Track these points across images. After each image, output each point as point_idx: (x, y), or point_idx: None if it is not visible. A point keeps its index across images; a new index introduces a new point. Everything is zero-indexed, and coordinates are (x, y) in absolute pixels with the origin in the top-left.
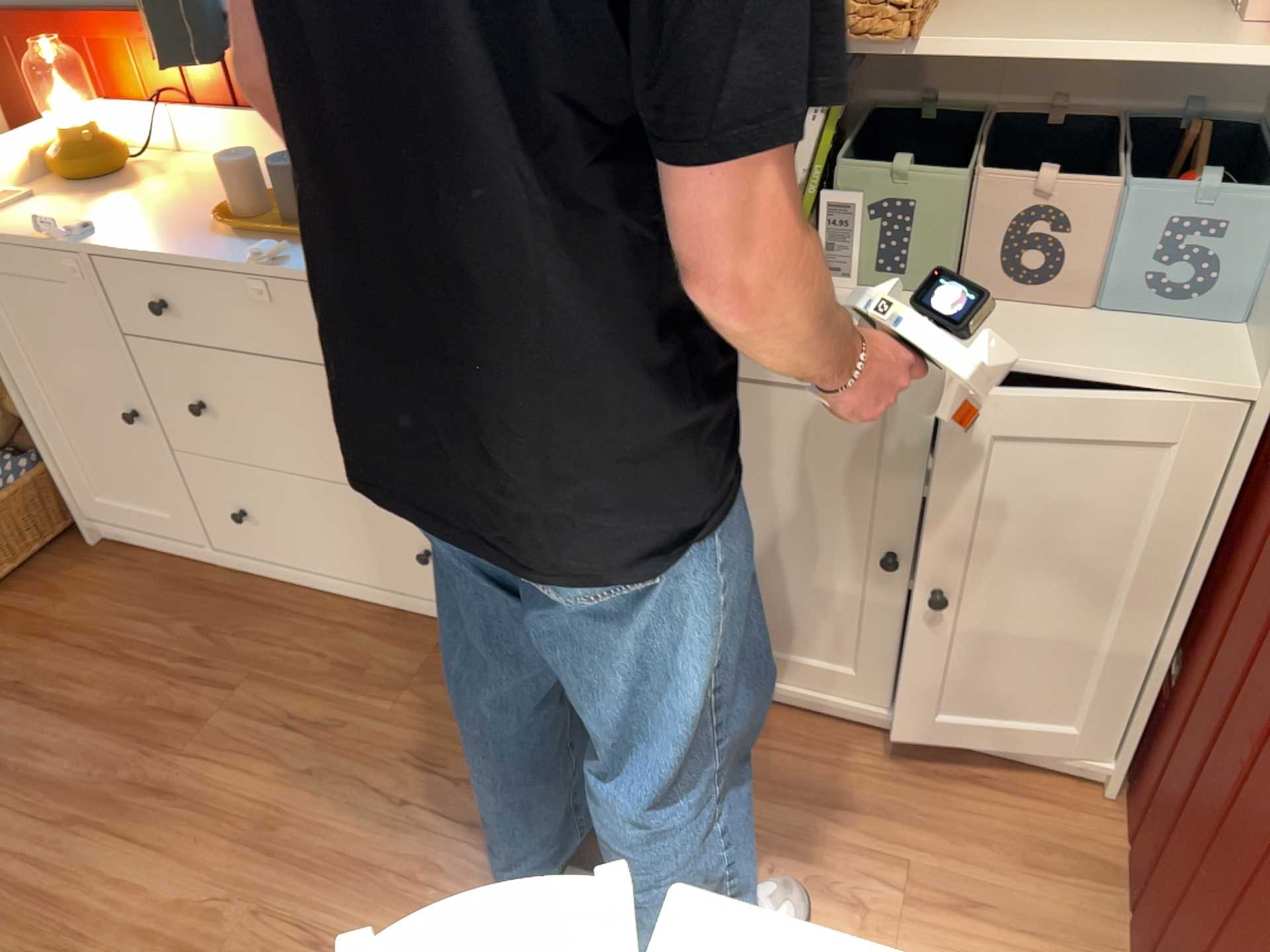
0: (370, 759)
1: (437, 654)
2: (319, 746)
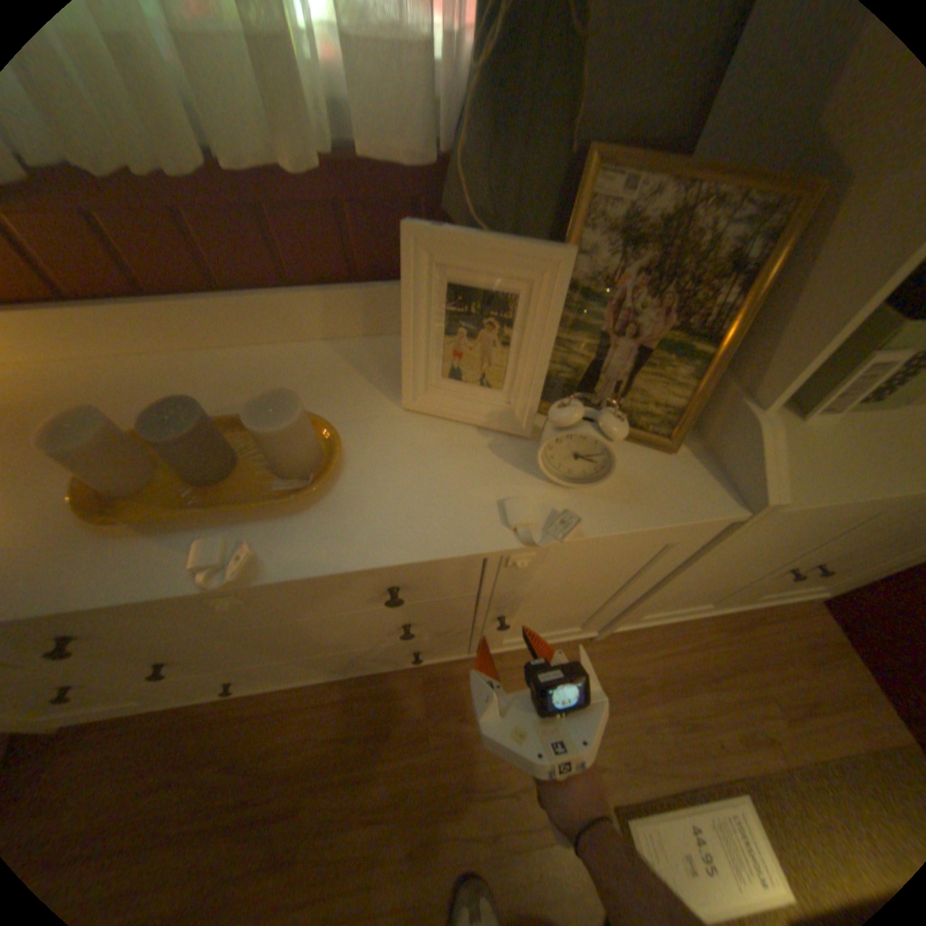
0: (445, 823)
1: (428, 697)
2: (400, 836)
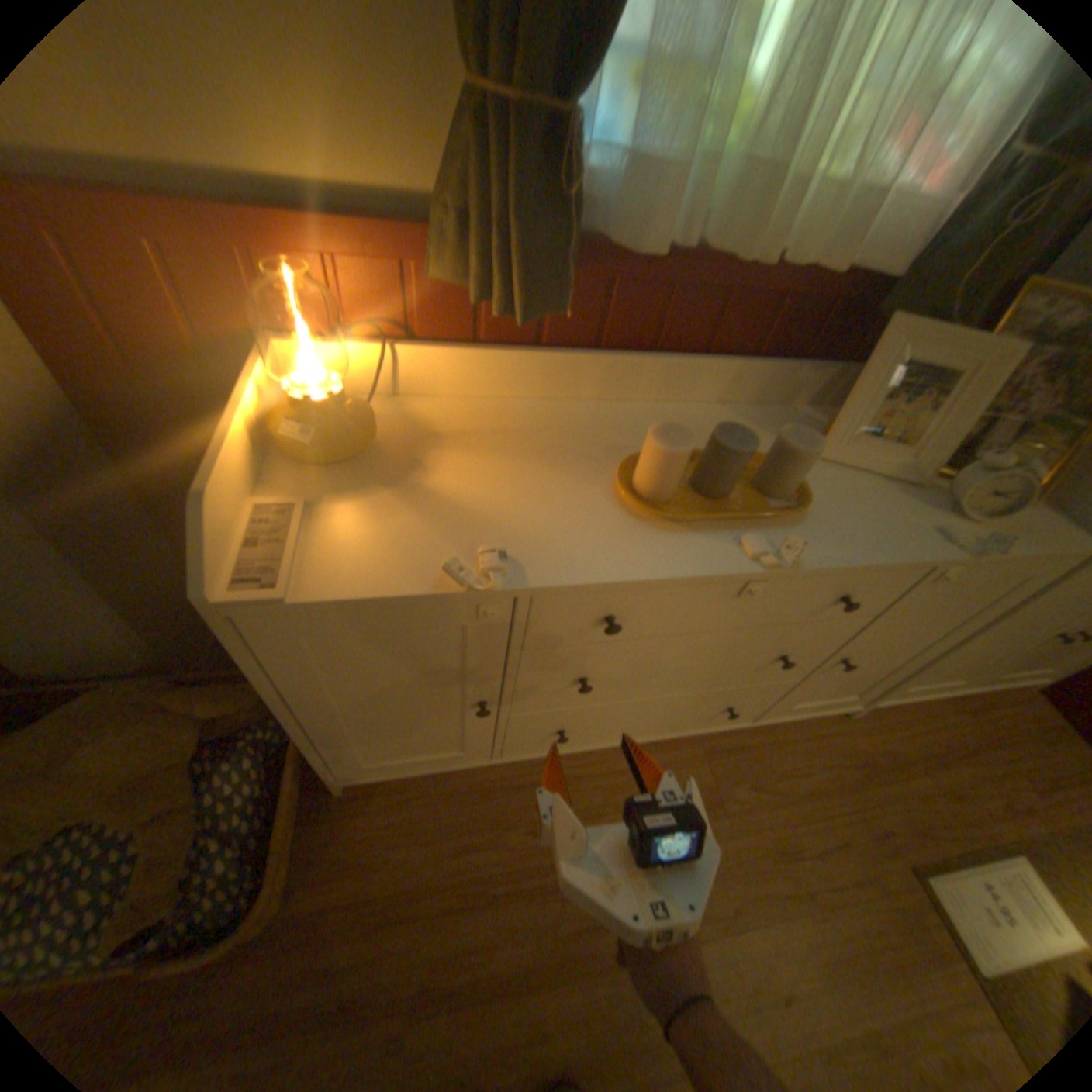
0: (761, 882)
1: (712, 767)
2: (723, 894)
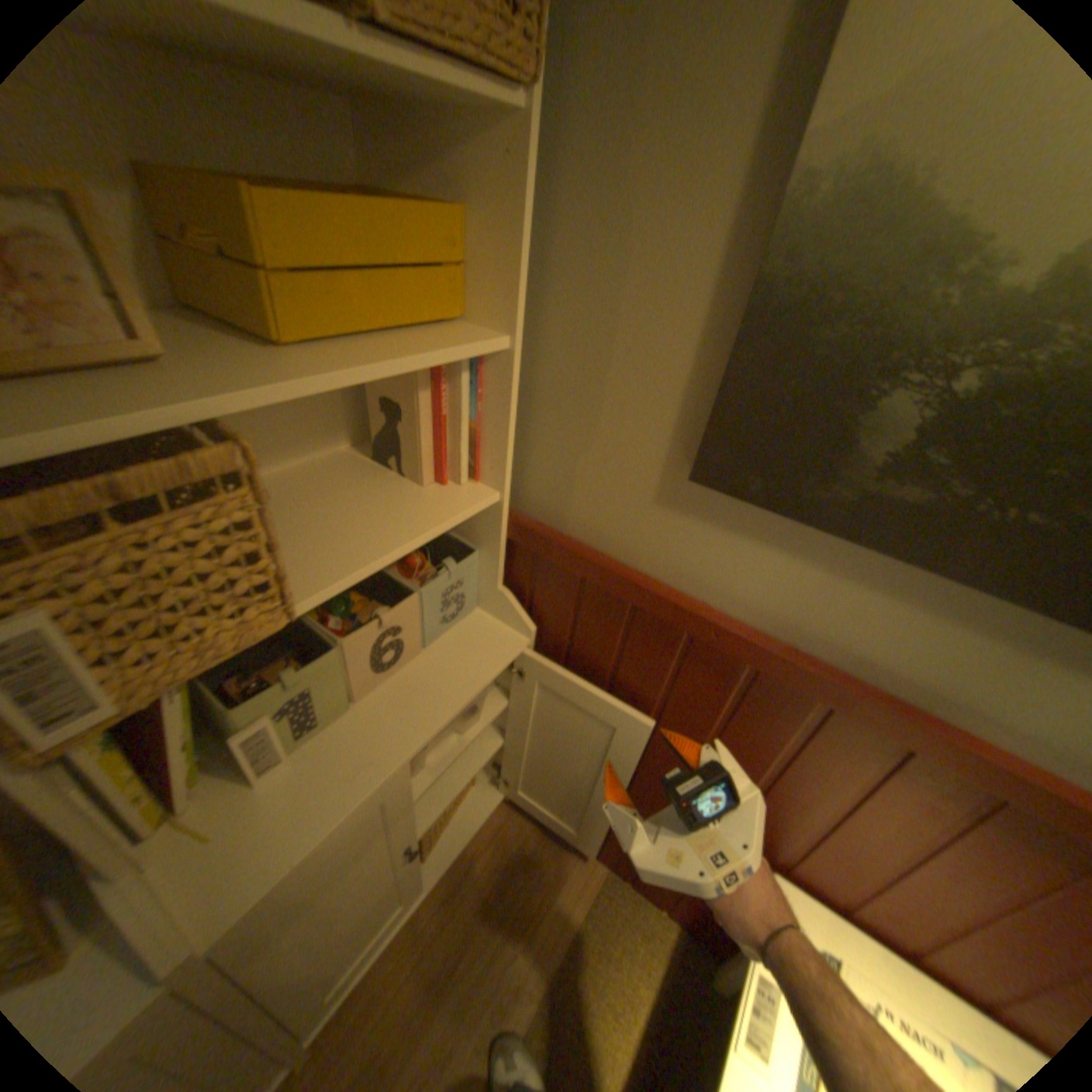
0: None
1: None
2: None
